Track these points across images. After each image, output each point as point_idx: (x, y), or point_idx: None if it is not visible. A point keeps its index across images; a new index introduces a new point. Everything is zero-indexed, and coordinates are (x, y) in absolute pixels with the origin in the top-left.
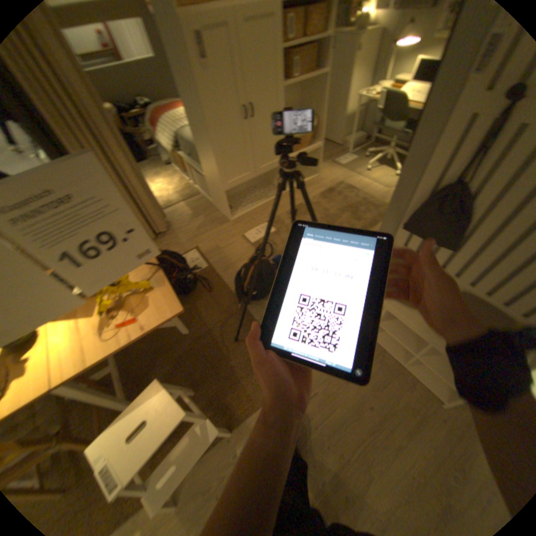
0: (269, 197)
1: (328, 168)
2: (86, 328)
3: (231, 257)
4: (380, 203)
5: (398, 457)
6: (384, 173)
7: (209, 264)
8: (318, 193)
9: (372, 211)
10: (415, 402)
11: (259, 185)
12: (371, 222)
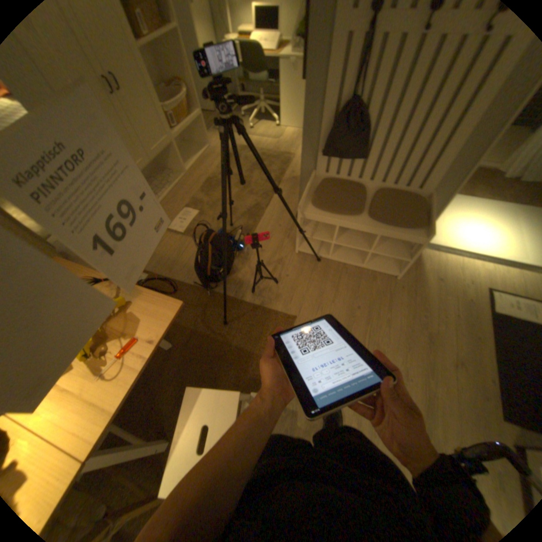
0: (171, 183)
1: (214, 137)
2: (78, 380)
3: (169, 255)
4: (277, 154)
5: (390, 327)
6: (266, 127)
7: (149, 272)
8: (219, 163)
9: (275, 163)
10: (381, 286)
11: (153, 174)
12: (280, 171)
